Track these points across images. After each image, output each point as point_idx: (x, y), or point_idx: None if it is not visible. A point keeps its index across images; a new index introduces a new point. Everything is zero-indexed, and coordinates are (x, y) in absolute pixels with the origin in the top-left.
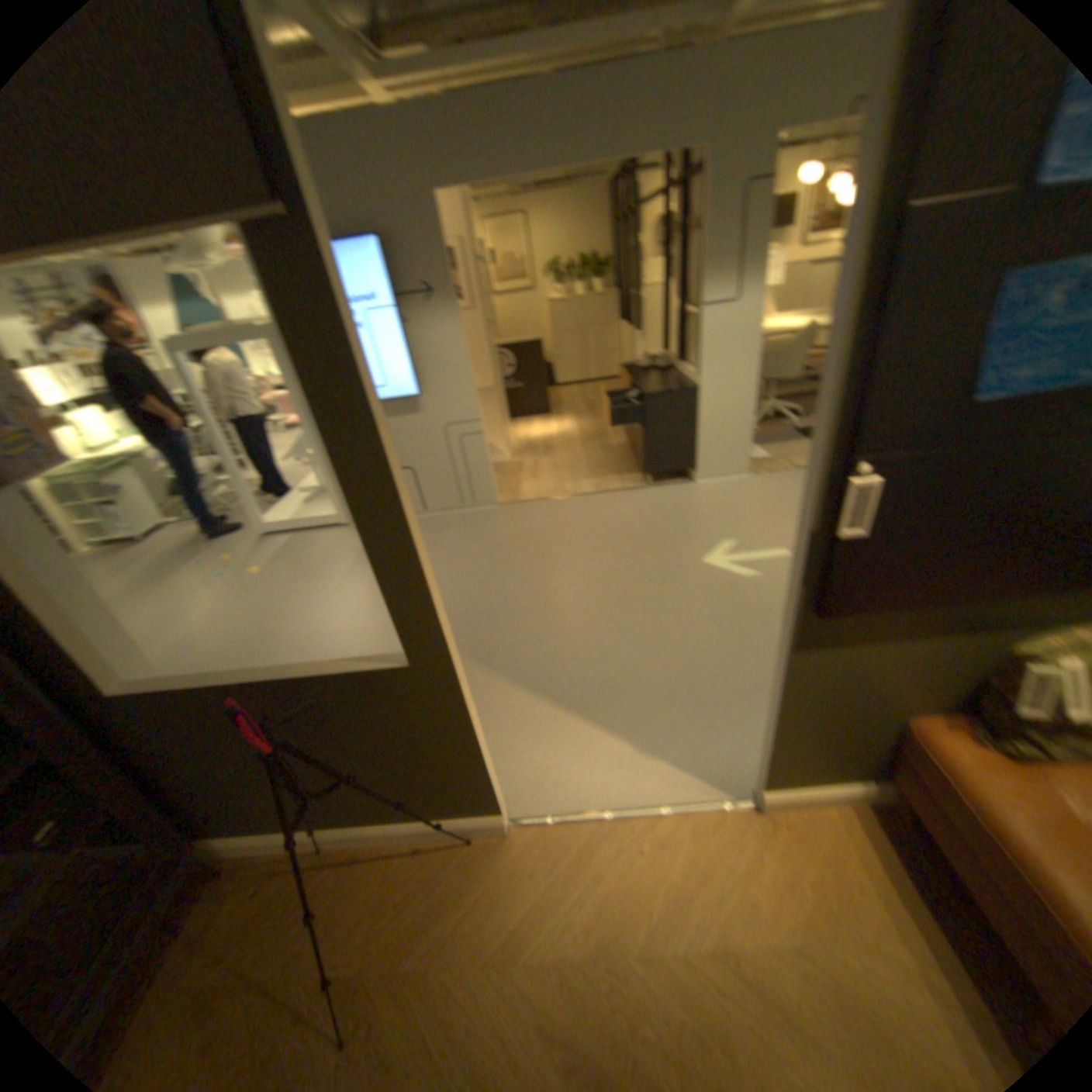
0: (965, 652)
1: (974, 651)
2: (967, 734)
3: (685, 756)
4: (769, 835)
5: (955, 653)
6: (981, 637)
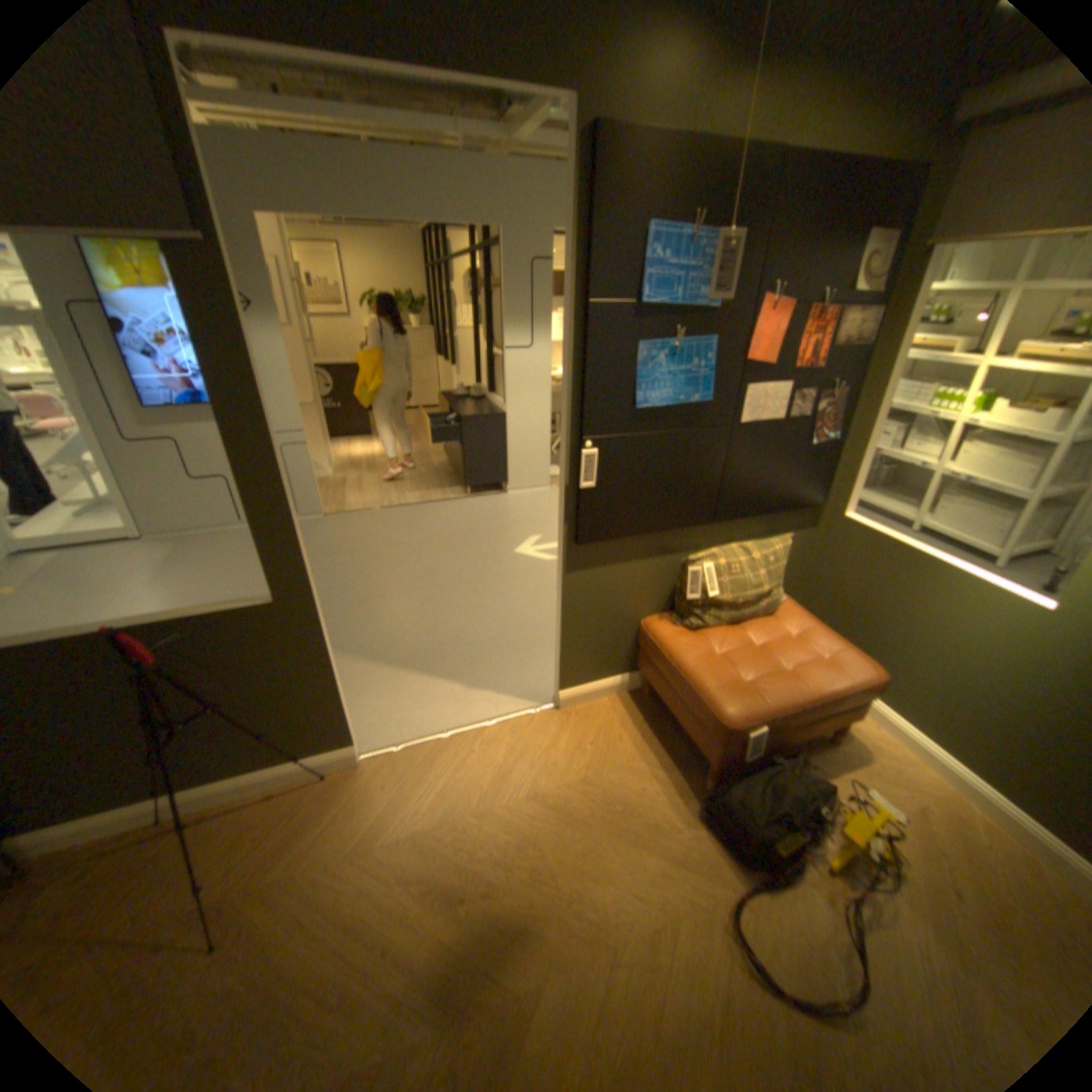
0: (662, 568)
1: (667, 568)
2: (668, 620)
3: (505, 685)
4: (564, 722)
5: (657, 569)
6: (668, 557)
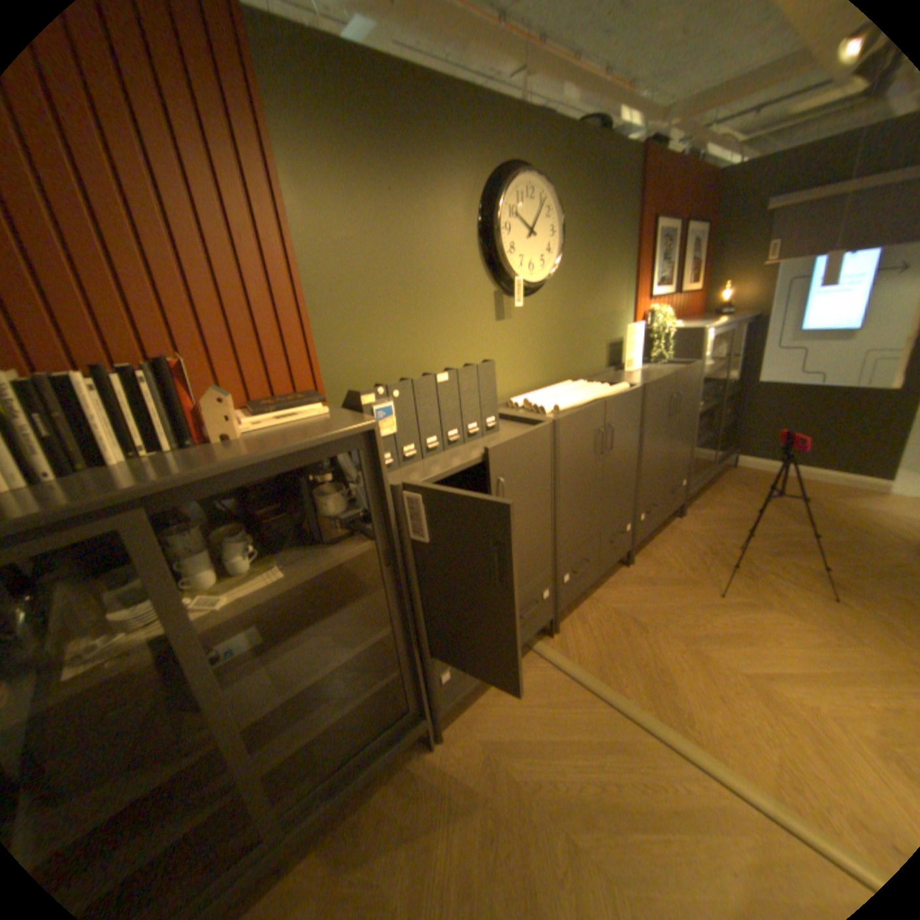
0: None
1: None
2: None
3: None
4: None
5: None
6: None
